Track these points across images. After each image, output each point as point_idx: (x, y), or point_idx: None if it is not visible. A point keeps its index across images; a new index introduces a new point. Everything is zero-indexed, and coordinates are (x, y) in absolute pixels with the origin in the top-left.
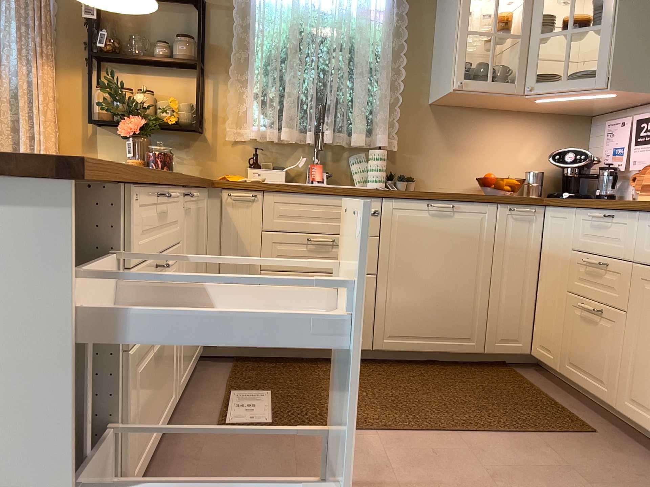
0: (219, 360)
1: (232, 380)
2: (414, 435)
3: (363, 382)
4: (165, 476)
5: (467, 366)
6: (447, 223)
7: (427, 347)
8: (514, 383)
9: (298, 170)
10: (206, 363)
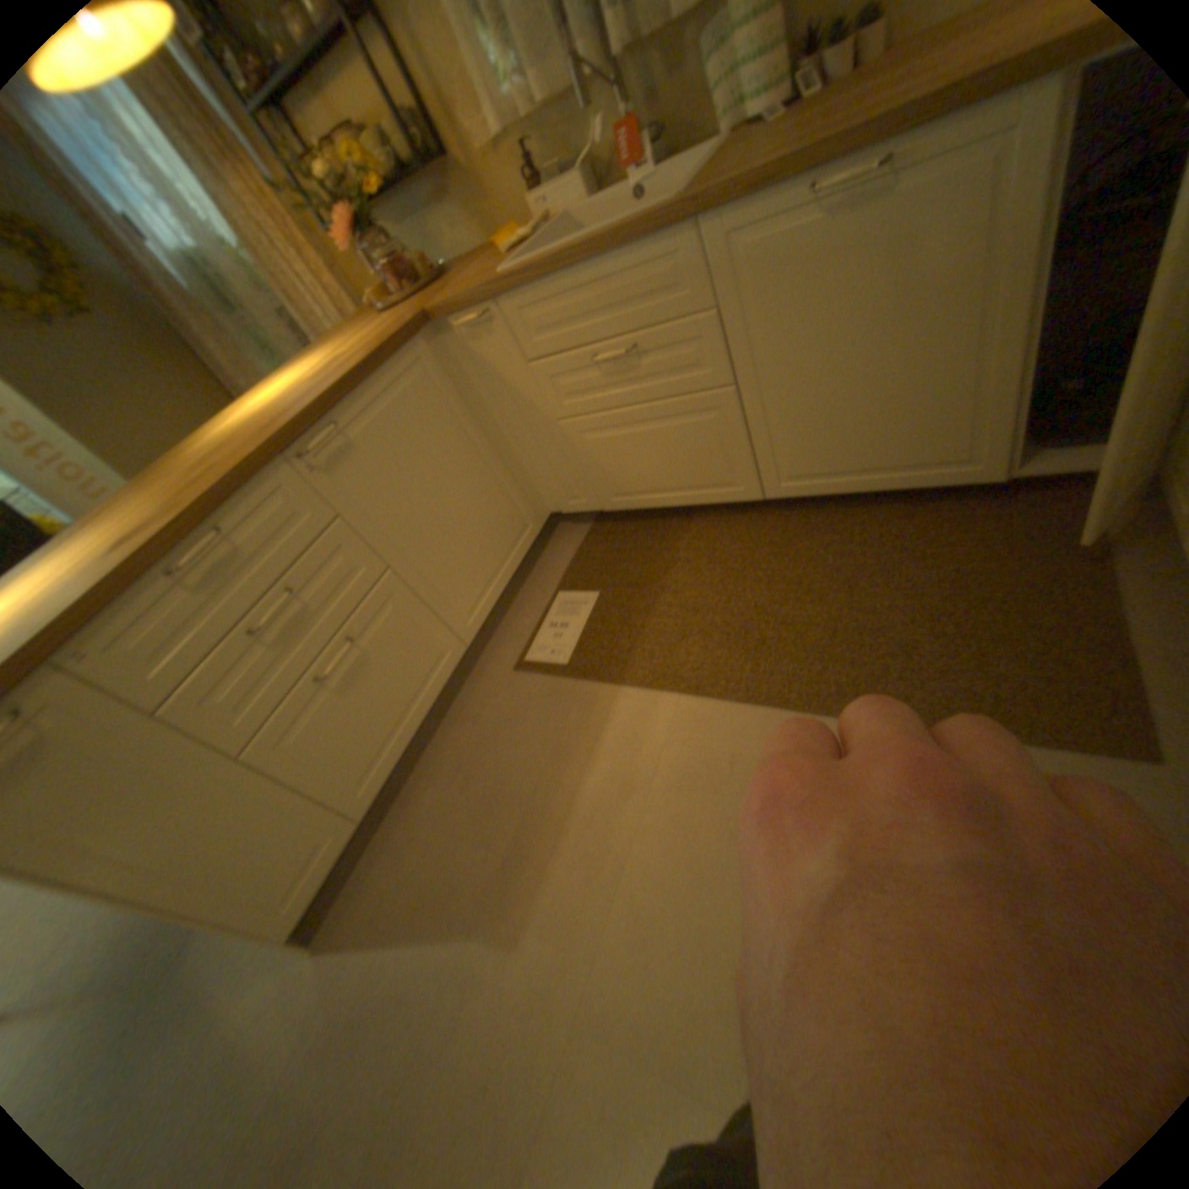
0: (581, 520)
1: (573, 566)
2: (734, 707)
3: (733, 566)
4: (448, 739)
5: (971, 498)
6: (874, 220)
7: (866, 484)
8: (1054, 555)
9: (611, 145)
10: (564, 529)
